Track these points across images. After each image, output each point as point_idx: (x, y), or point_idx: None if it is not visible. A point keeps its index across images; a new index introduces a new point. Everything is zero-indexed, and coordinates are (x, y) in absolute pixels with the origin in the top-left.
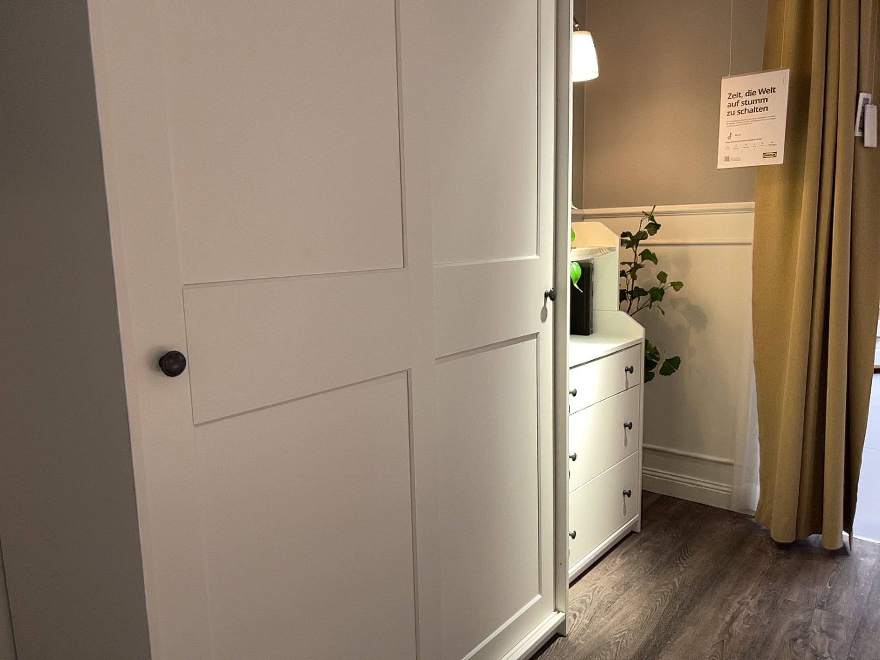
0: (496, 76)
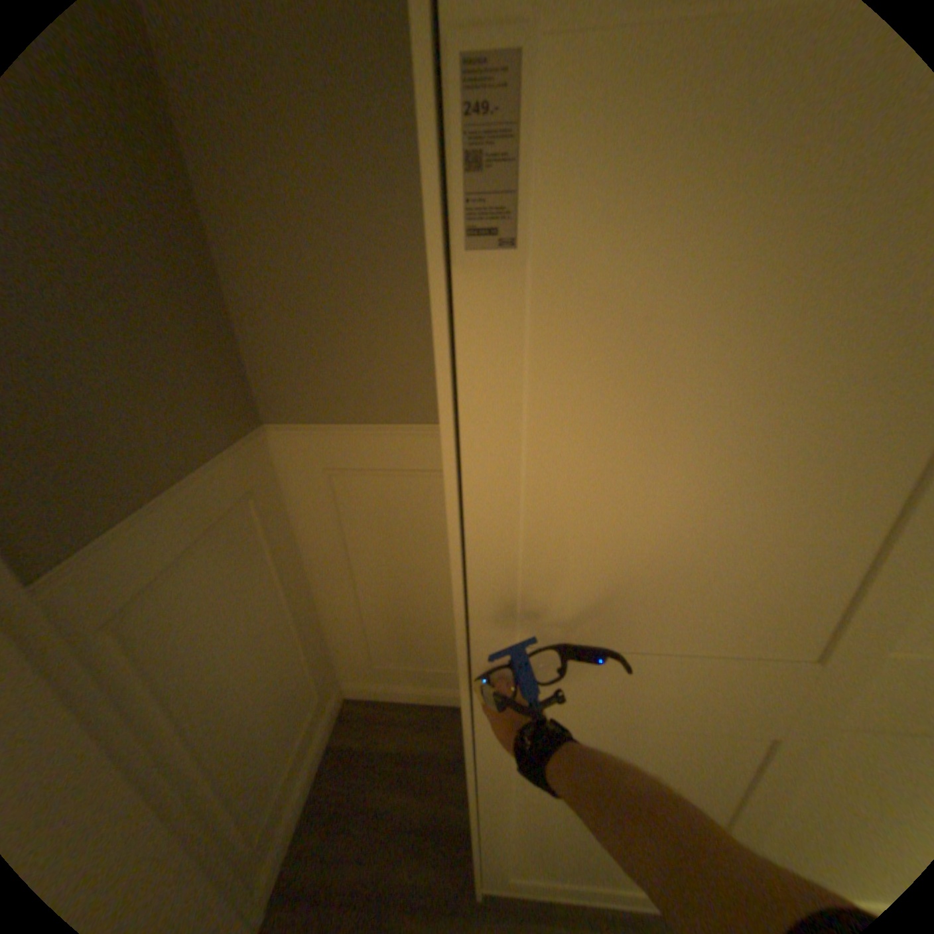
0: None
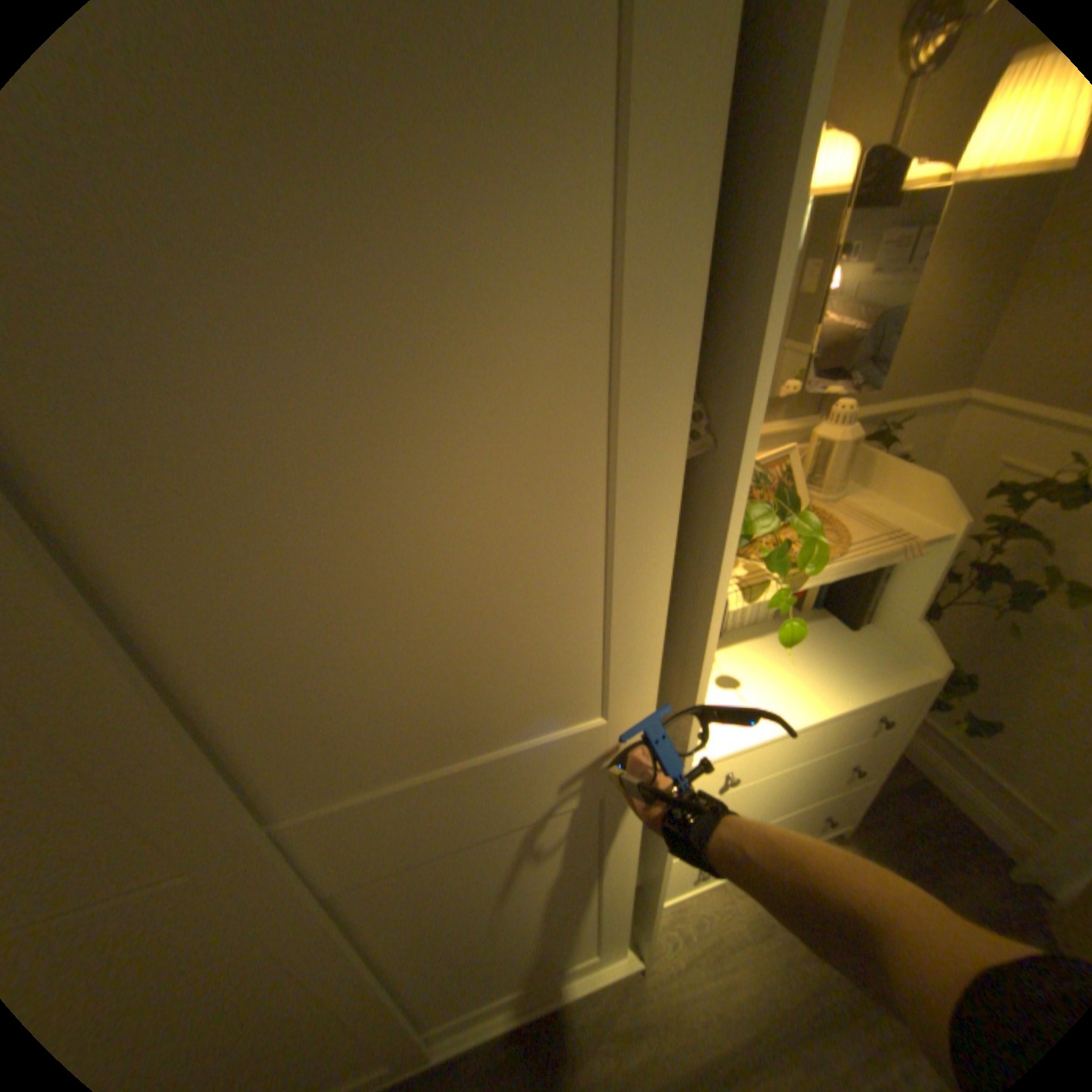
0: (436, 461)
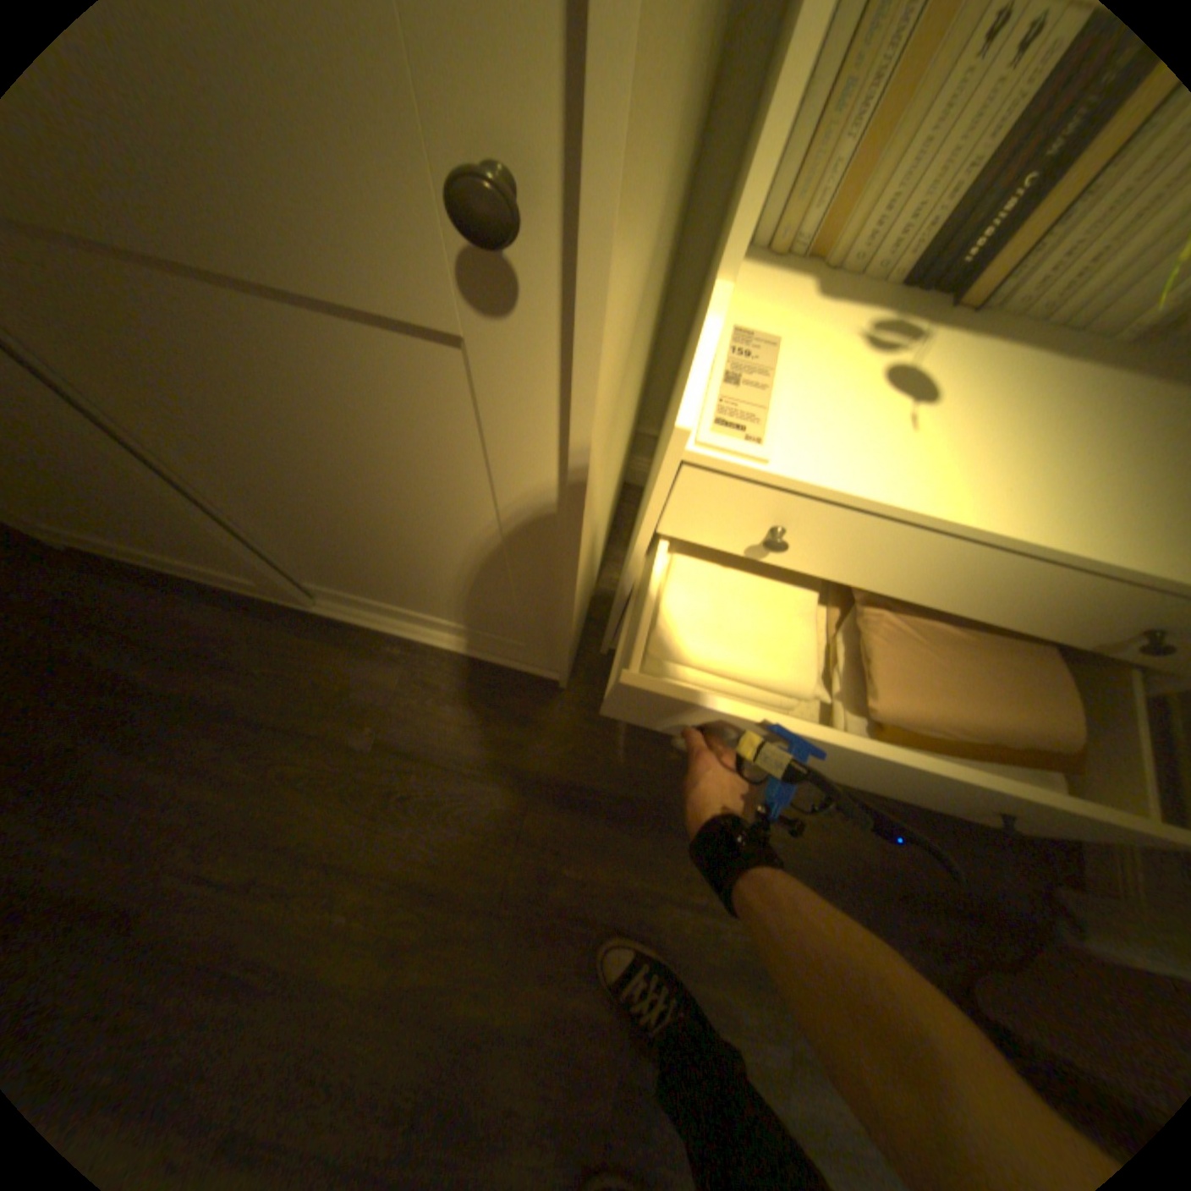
0: None
